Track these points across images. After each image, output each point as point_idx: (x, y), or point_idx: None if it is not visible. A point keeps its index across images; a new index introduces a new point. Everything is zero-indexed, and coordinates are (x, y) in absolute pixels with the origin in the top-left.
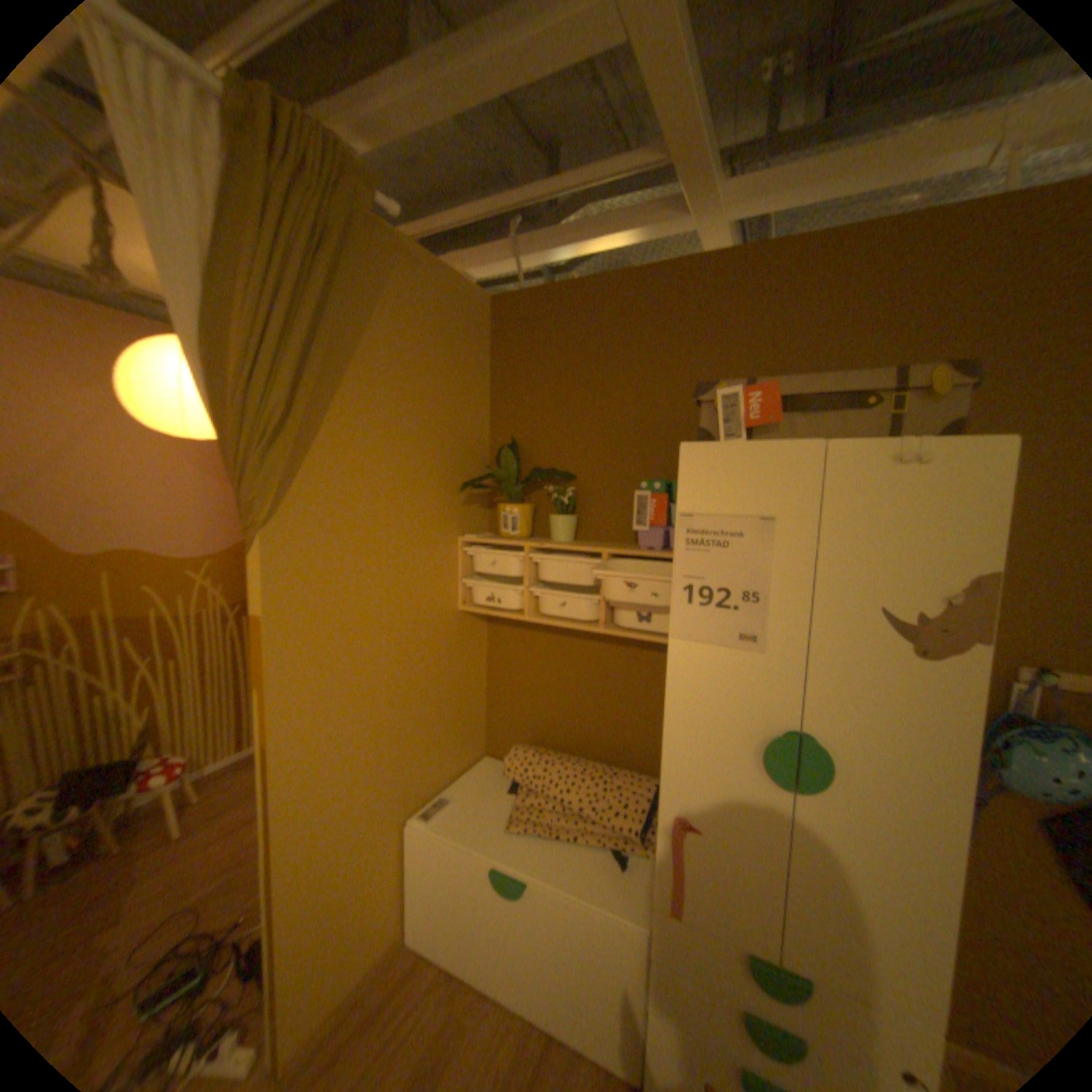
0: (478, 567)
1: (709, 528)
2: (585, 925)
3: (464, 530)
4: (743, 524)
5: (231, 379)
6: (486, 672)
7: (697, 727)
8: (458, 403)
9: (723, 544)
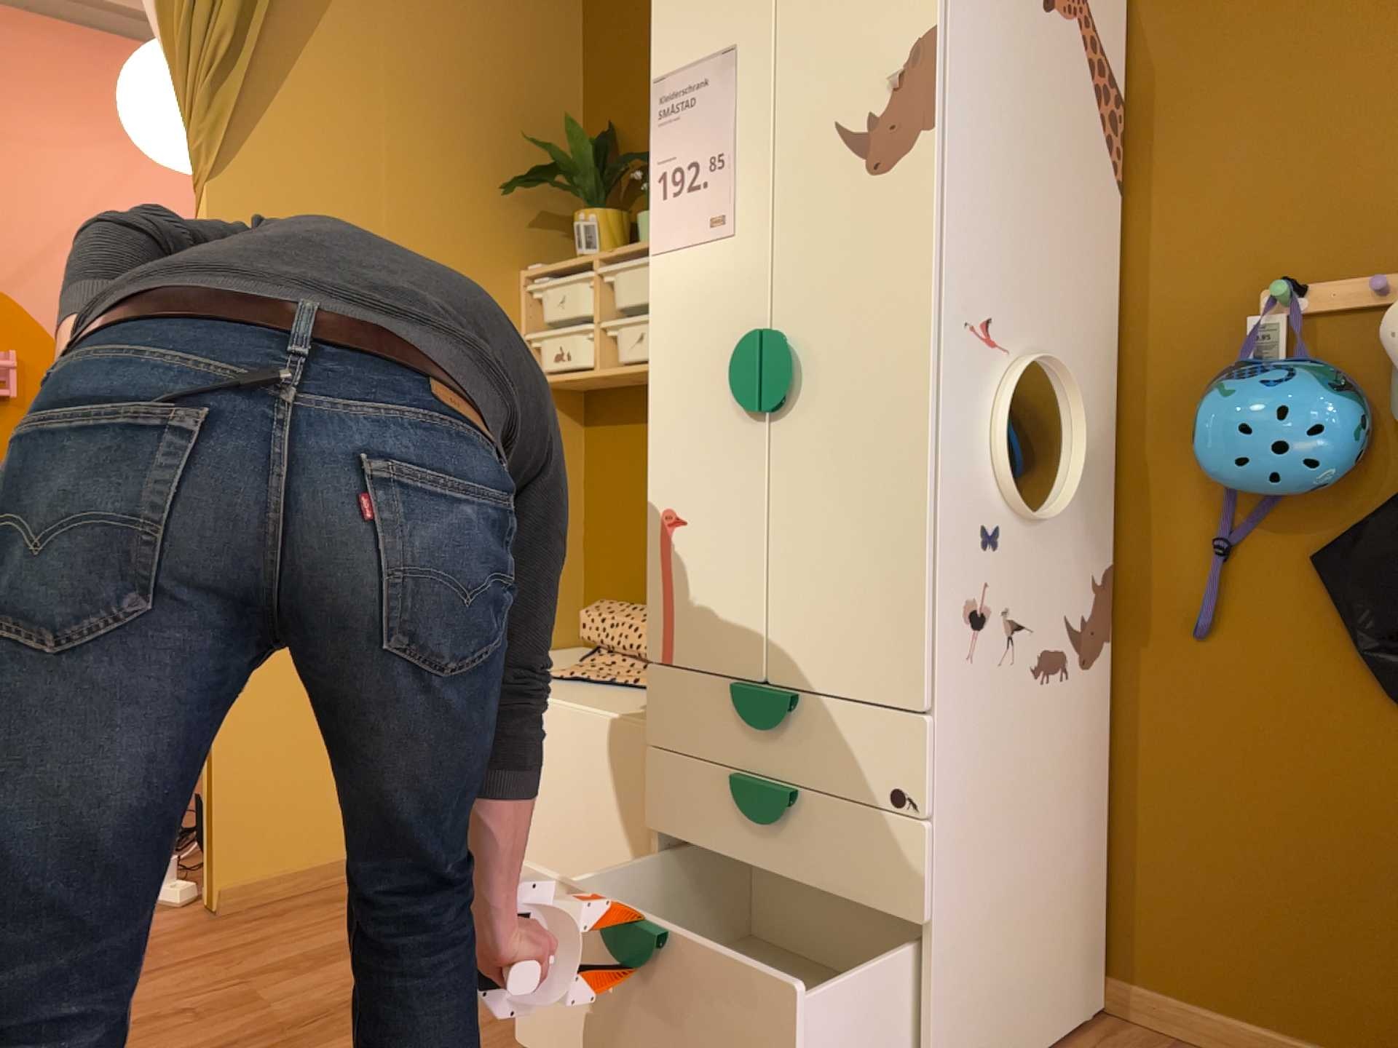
0: (542, 312)
1: (679, 89)
2: (593, 740)
3: (531, 264)
4: (708, 70)
5: (181, 7)
6: (581, 509)
7: (678, 369)
8: (519, 74)
9: (691, 104)
